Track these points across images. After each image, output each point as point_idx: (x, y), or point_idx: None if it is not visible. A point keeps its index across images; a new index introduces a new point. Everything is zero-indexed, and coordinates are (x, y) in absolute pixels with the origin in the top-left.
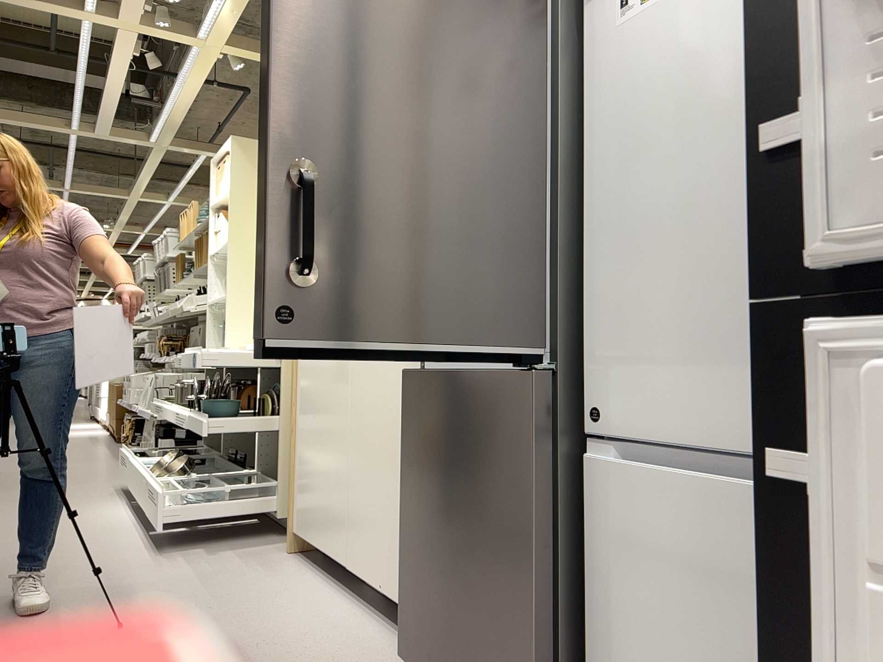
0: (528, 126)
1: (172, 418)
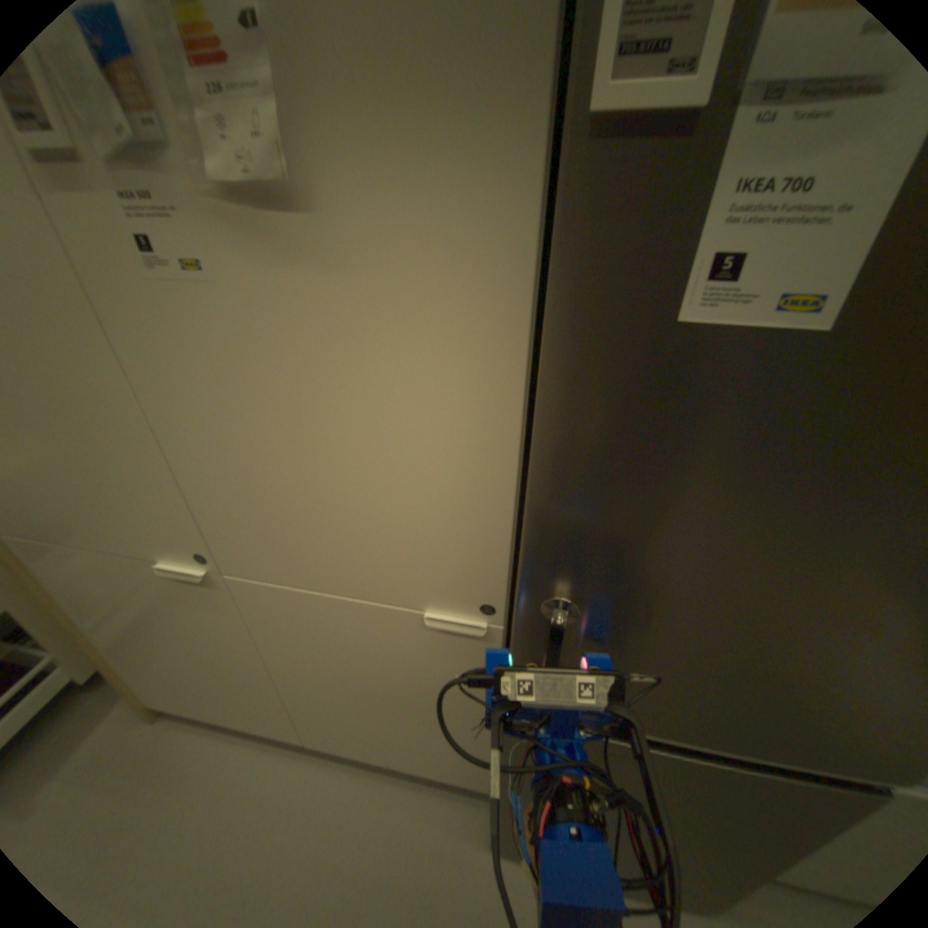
0: None
1: None
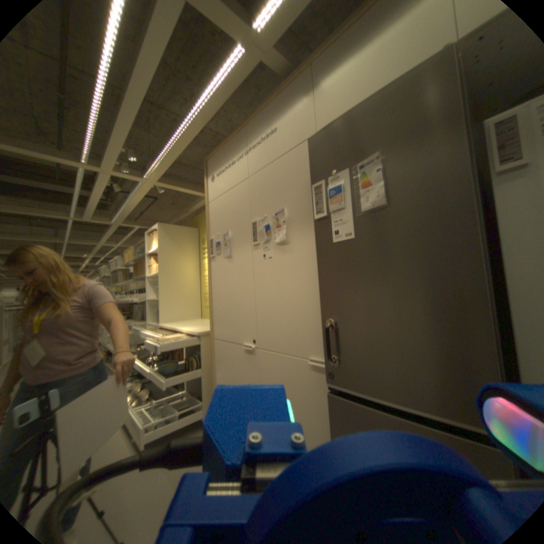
0: (475, 269)
1: (135, 368)
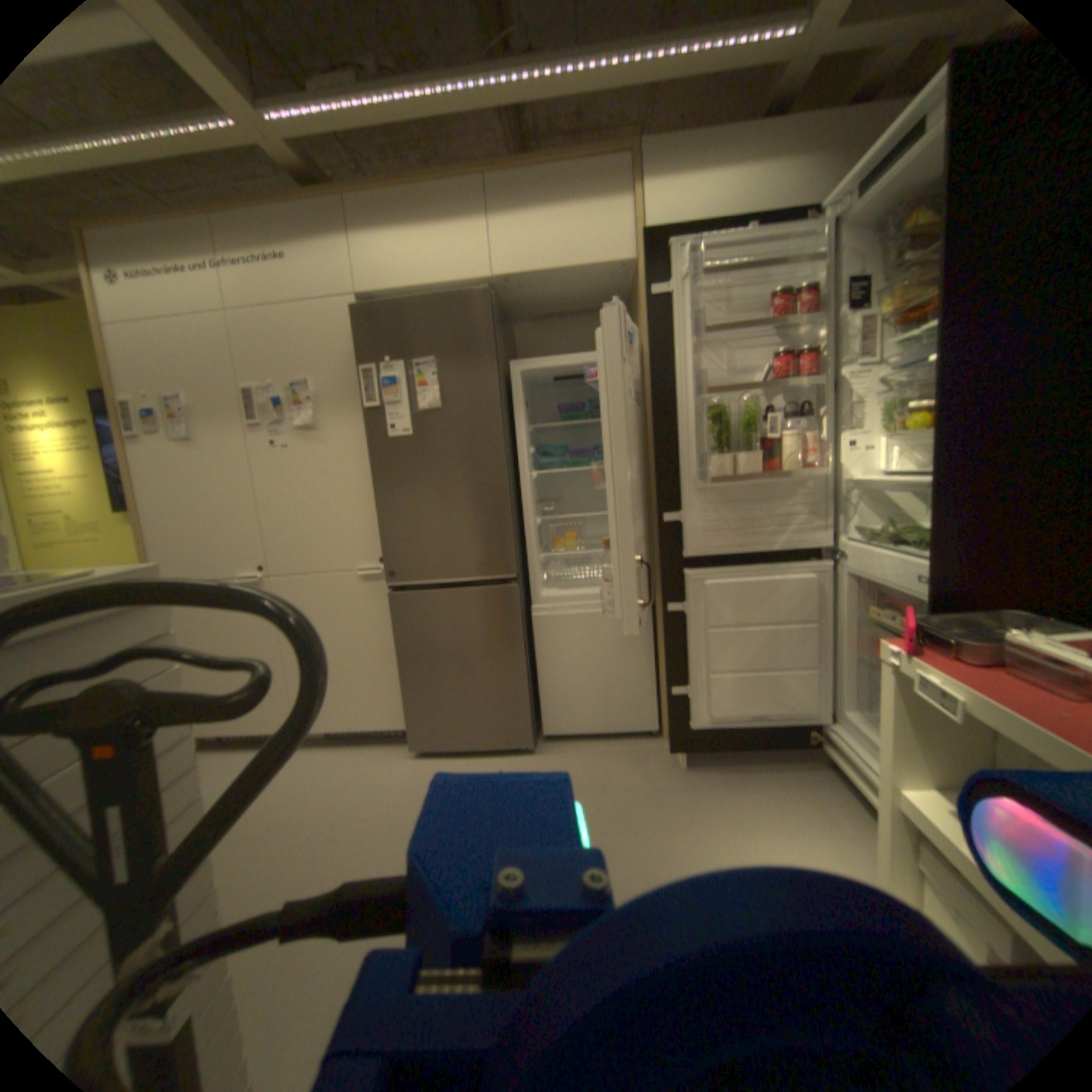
0: (499, 467)
1: None
